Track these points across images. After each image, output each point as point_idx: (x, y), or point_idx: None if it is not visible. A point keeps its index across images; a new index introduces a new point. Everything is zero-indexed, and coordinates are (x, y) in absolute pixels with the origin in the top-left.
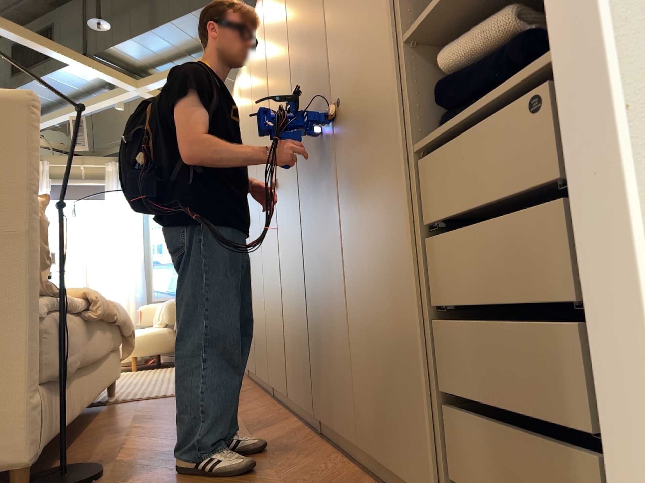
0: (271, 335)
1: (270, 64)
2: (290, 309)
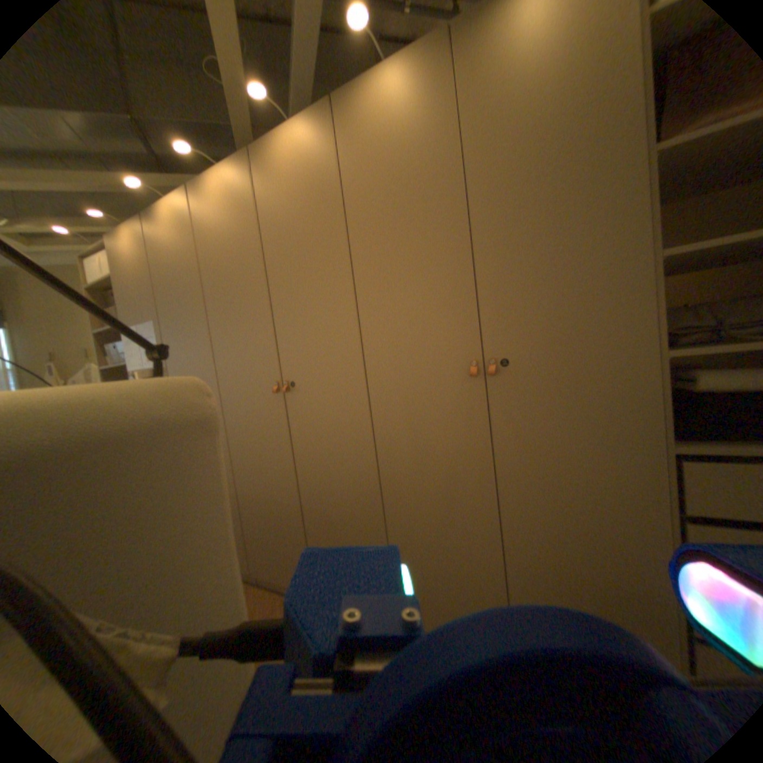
0: (255, 530)
1: (264, 247)
2: (319, 516)
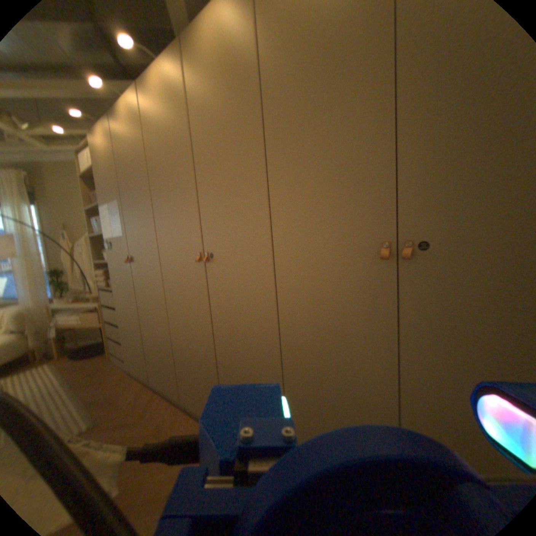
0: (182, 370)
1: (192, 131)
2: (229, 369)
